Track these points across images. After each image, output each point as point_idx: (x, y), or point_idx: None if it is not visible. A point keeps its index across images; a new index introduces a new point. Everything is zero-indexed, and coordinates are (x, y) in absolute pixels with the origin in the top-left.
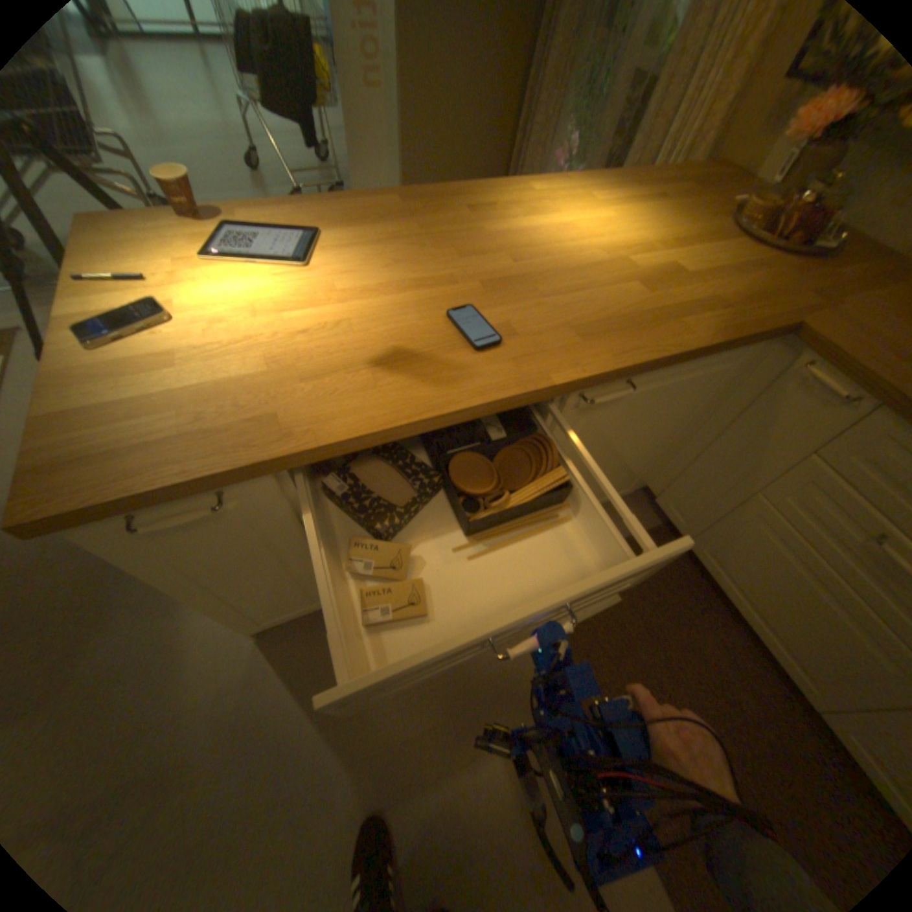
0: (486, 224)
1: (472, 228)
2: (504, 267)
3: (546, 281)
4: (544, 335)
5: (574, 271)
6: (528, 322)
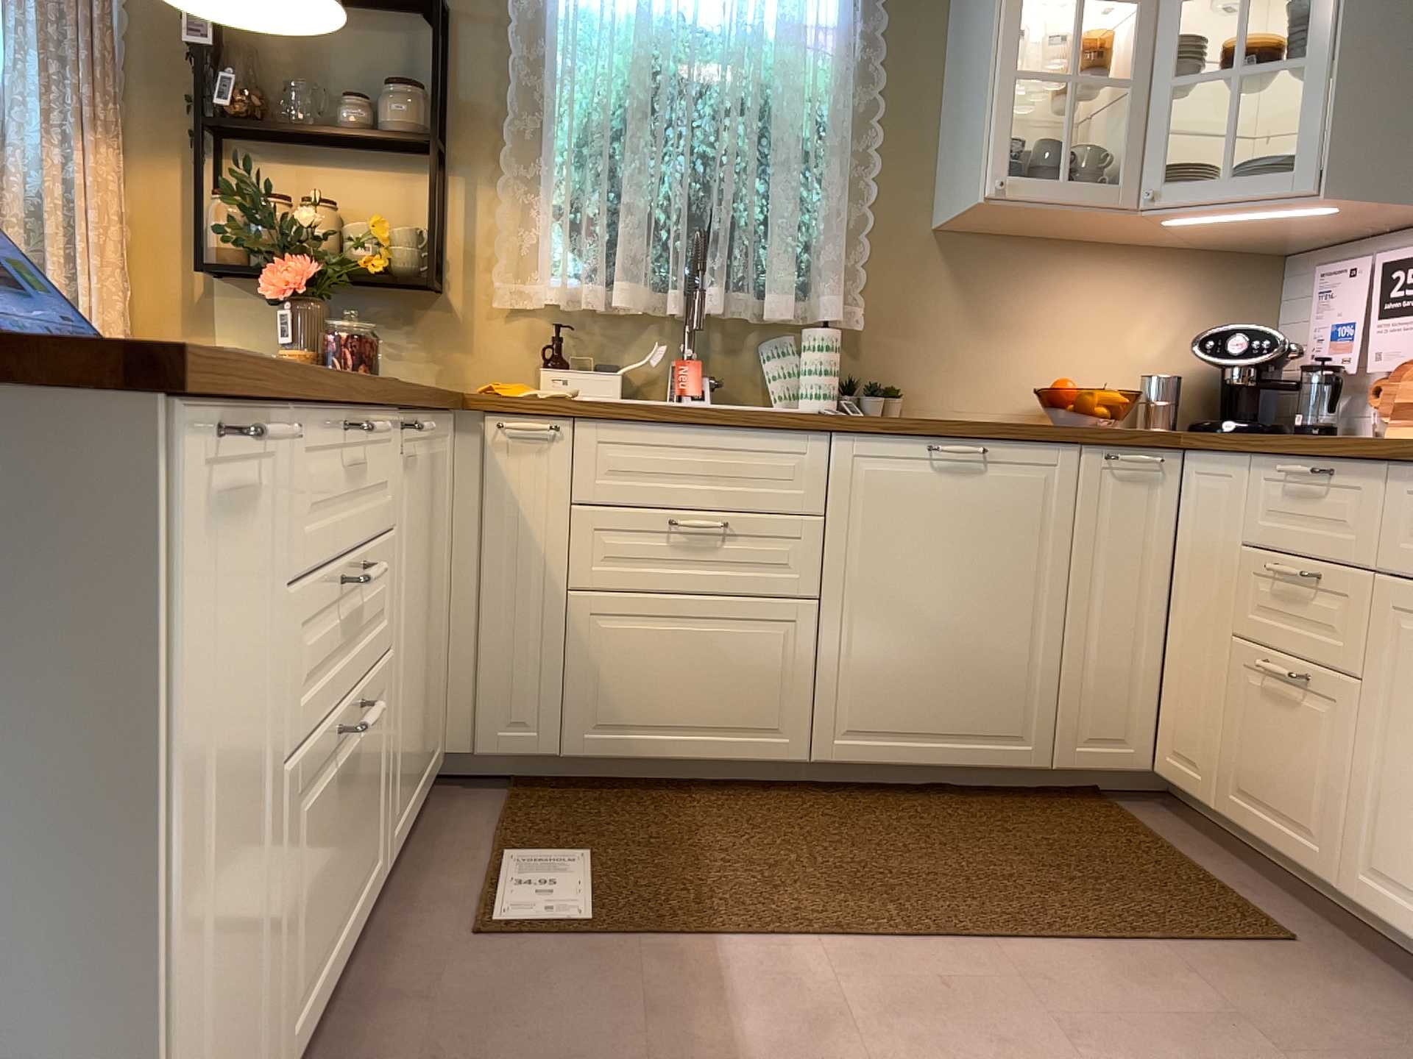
0: None
1: None
2: None
3: None
4: None
5: None
6: None
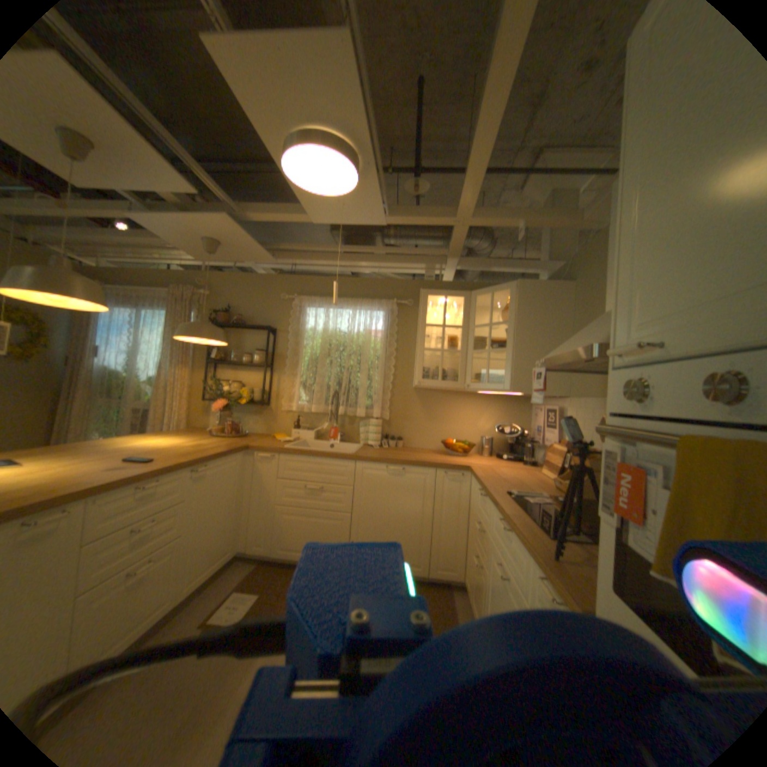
0: (105, 448)
1: (99, 449)
2: (130, 453)
3: (153, 452)
4: (166, 458)
5: (161, 449)
6: (157, 457)
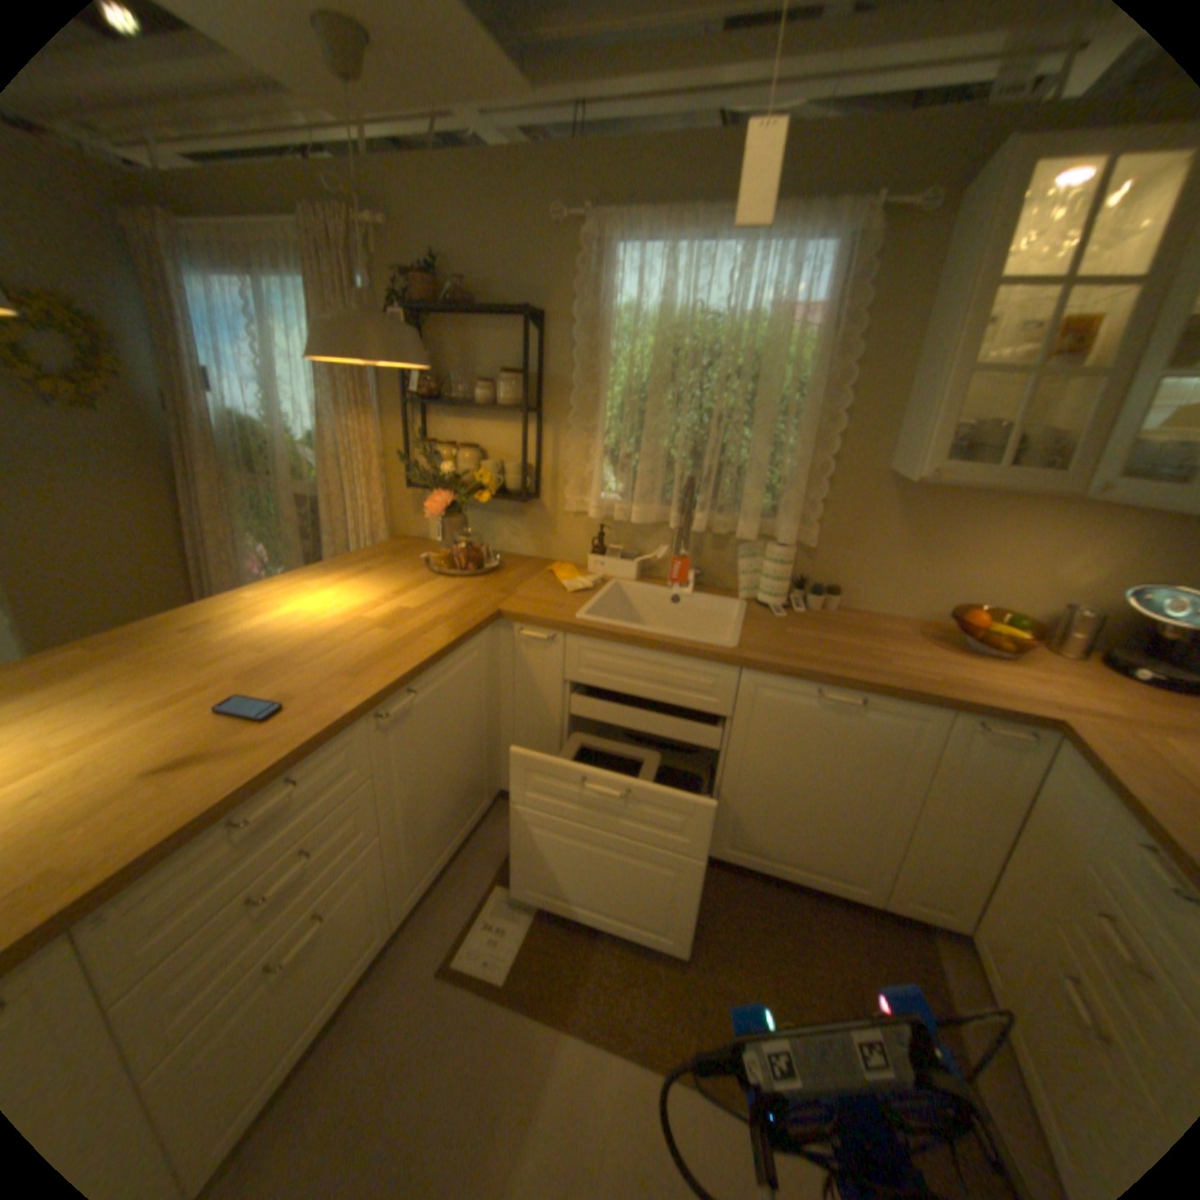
0: (209, 638)
1: (195, 646)
2: (250, 661)
3: (297, 656)
4: (317, 689)
5: (319, 641)
6: (298, 687)
